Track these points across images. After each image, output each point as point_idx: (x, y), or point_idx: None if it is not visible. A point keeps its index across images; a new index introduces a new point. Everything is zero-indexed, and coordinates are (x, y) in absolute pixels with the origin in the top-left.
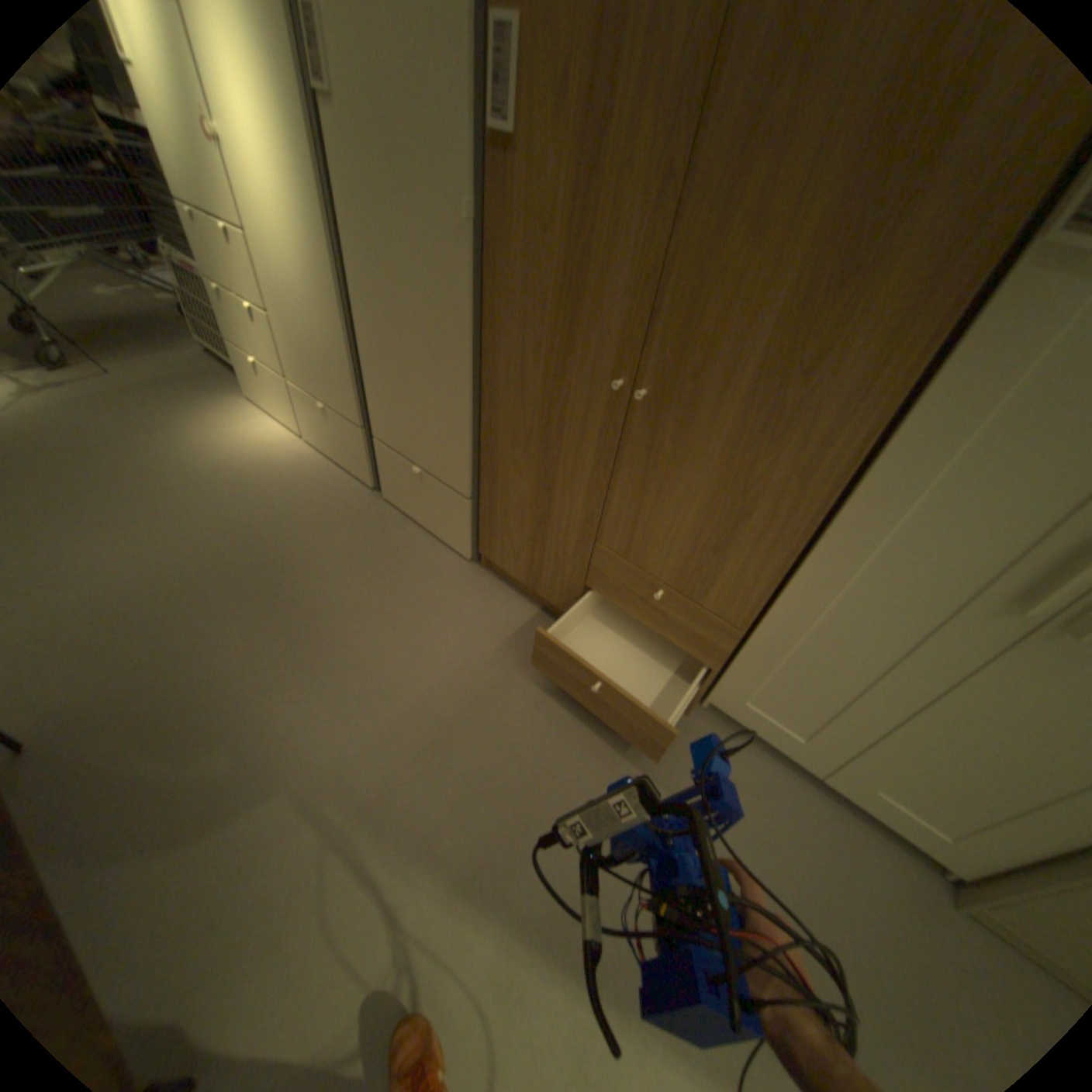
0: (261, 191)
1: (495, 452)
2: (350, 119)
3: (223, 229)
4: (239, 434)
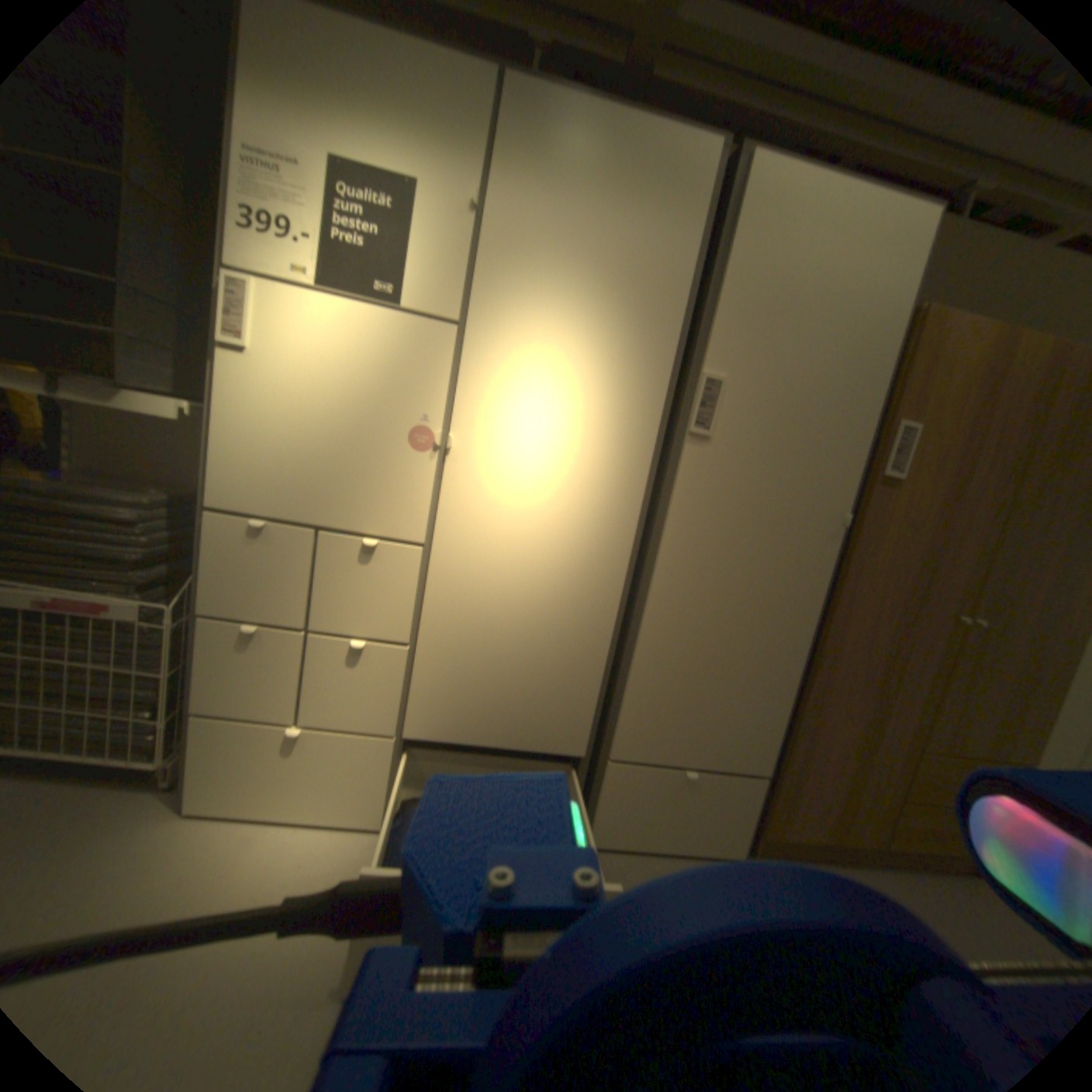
0: (512, 504)
1: (821, 712)
2: (725, 456)
3: (370, 546)
4: (261, 891)
